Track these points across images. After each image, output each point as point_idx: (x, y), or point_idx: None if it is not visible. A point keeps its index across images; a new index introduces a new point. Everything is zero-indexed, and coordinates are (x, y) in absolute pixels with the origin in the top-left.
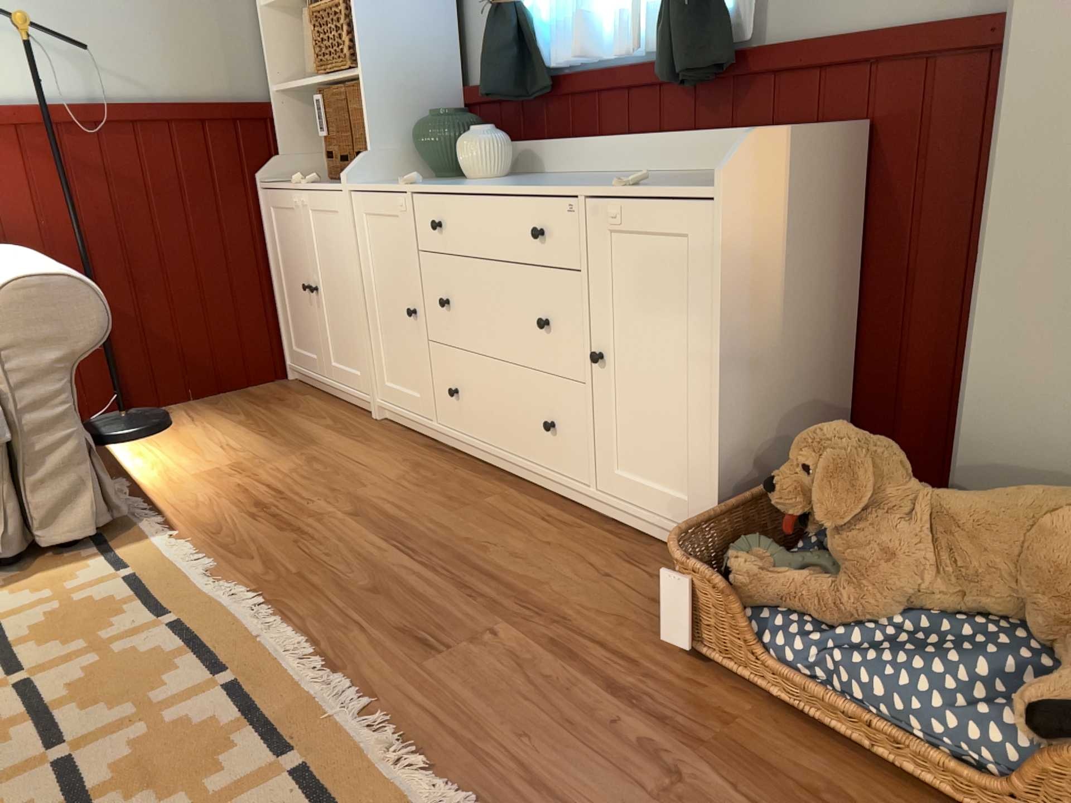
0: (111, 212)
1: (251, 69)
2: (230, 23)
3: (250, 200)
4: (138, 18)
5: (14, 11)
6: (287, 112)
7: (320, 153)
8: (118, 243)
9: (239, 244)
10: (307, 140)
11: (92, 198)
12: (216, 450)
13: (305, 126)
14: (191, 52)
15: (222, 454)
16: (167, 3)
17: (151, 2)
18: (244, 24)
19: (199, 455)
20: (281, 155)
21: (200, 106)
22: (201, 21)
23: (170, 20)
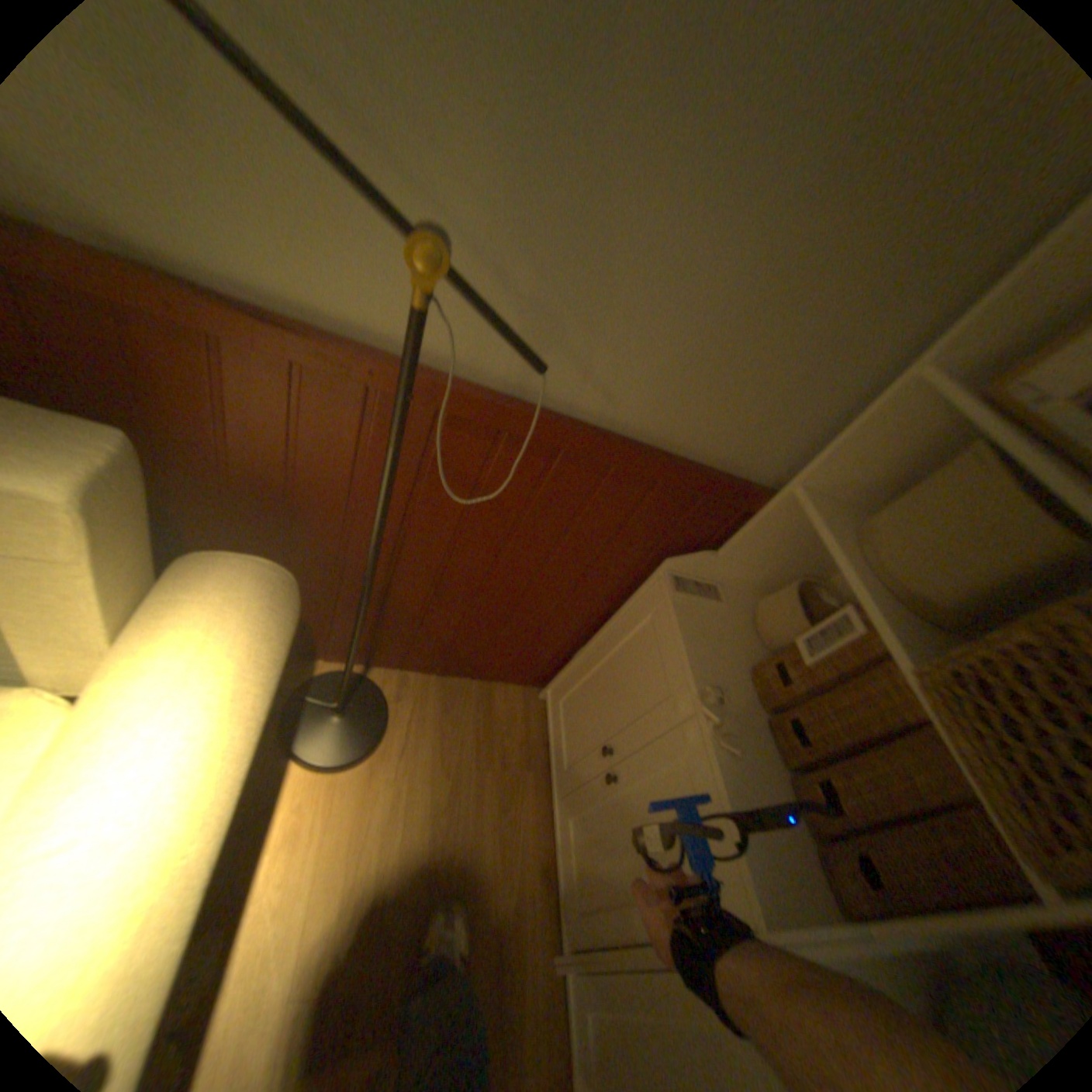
0: (452, 526)
1: (800, 437)
2: (847, 358)
3: (638, 570)
4: (703, 282)
5: (470, 155)
6: (788, 519)
7: (774, 572)
8: (440, 555)
9: (586, 600)
10: (774, 555)
11: (435, 505)
12: (365, 911)
13: (791, 541)
14: (737, 378)
15: (362, 939)
16: (780, 277)
17: (754, 262)
18: (867, 368)
19: (342, 913)
20: (723, 552)
21: (676, 464)
22: (804, 335)
23: (756, 310)
